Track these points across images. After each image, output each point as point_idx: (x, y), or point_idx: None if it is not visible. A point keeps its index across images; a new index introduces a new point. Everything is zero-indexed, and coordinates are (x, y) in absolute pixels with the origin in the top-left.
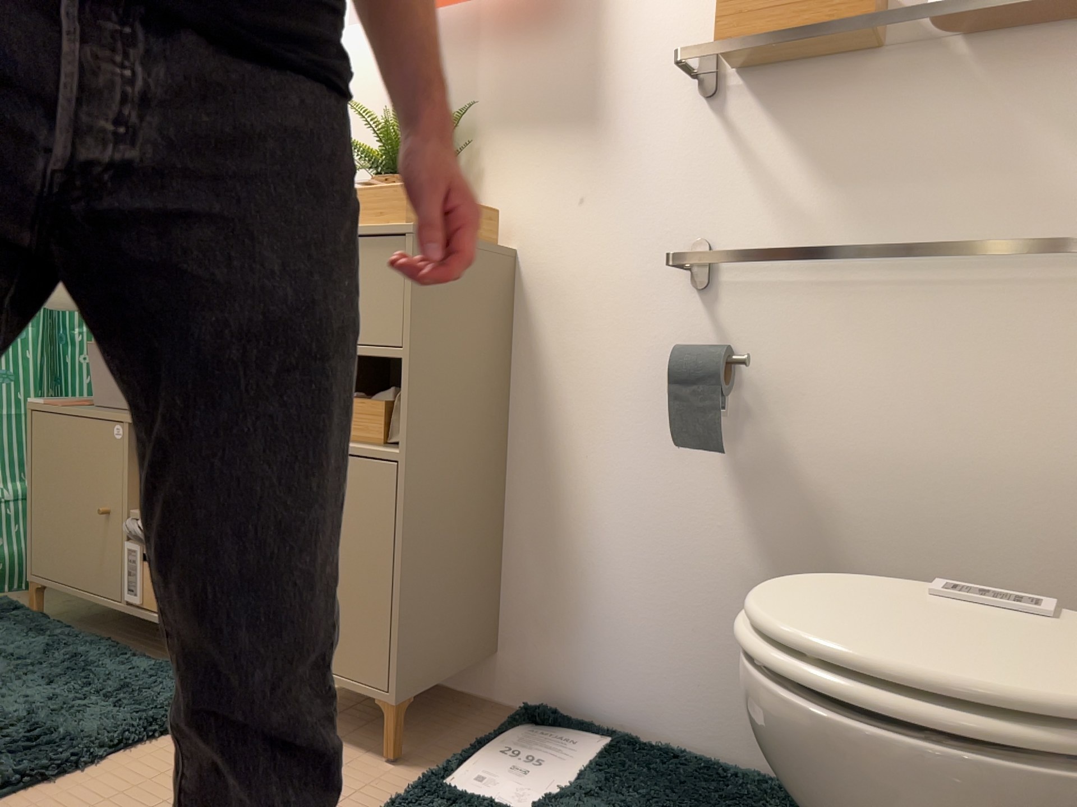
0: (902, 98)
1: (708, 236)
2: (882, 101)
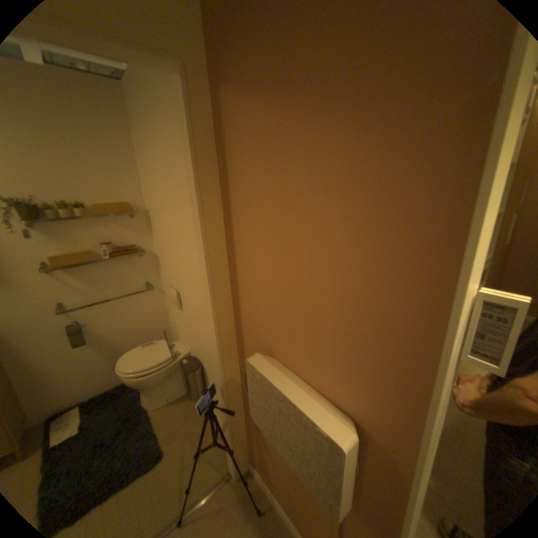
0: (100, 268)
1: (61, 302)
2: (96, 269)
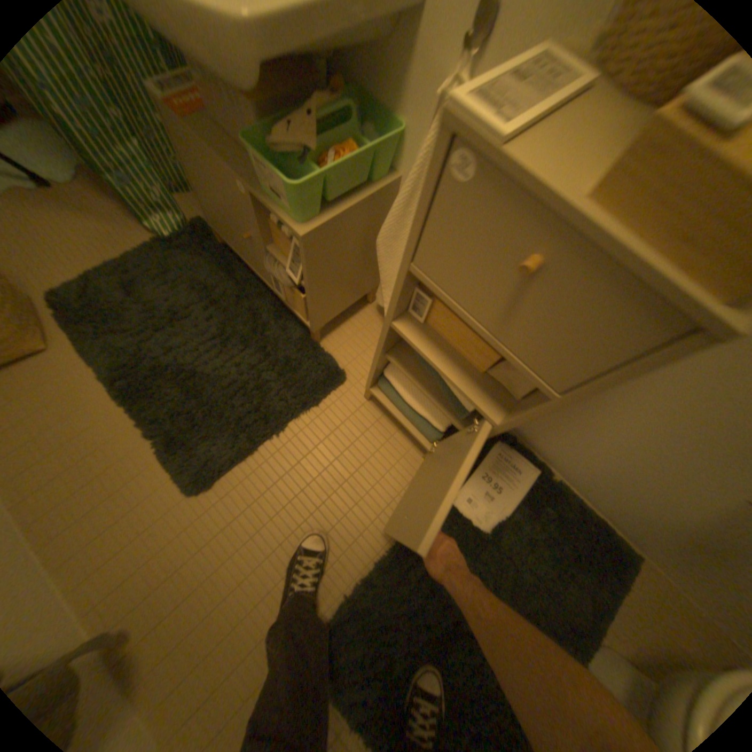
0: None
1: None
2: None
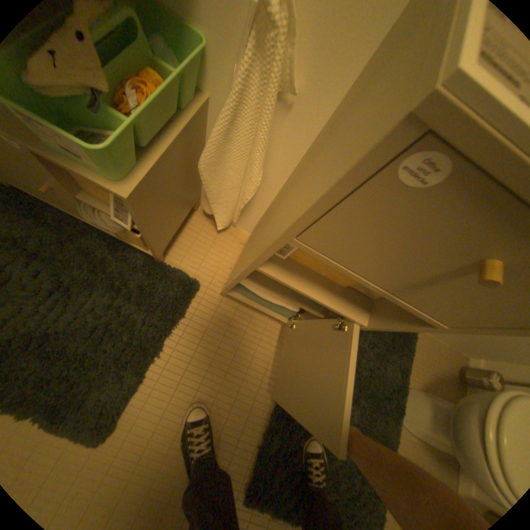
0: None
1: None
2: None
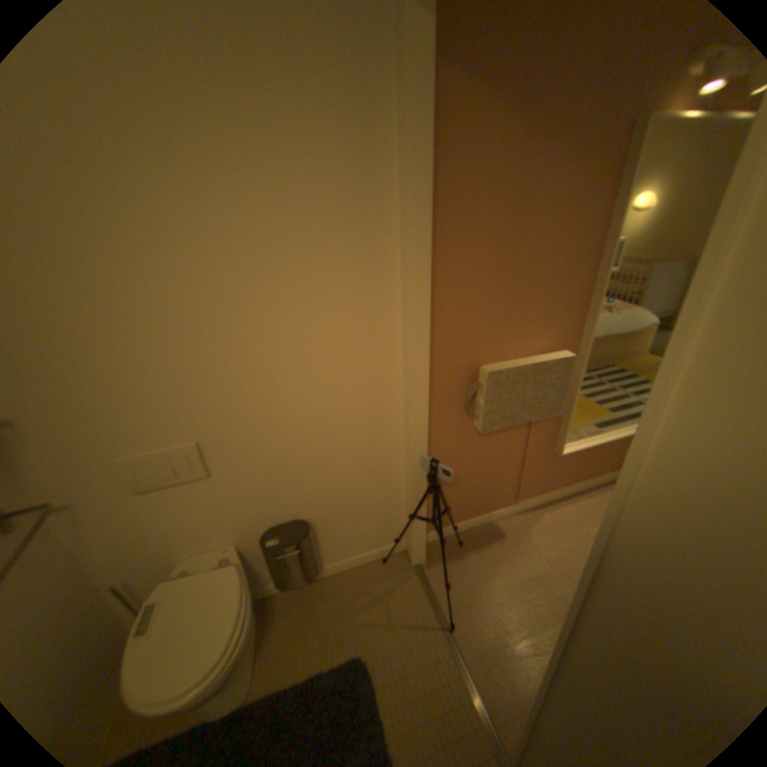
0: None
1: None
2: None
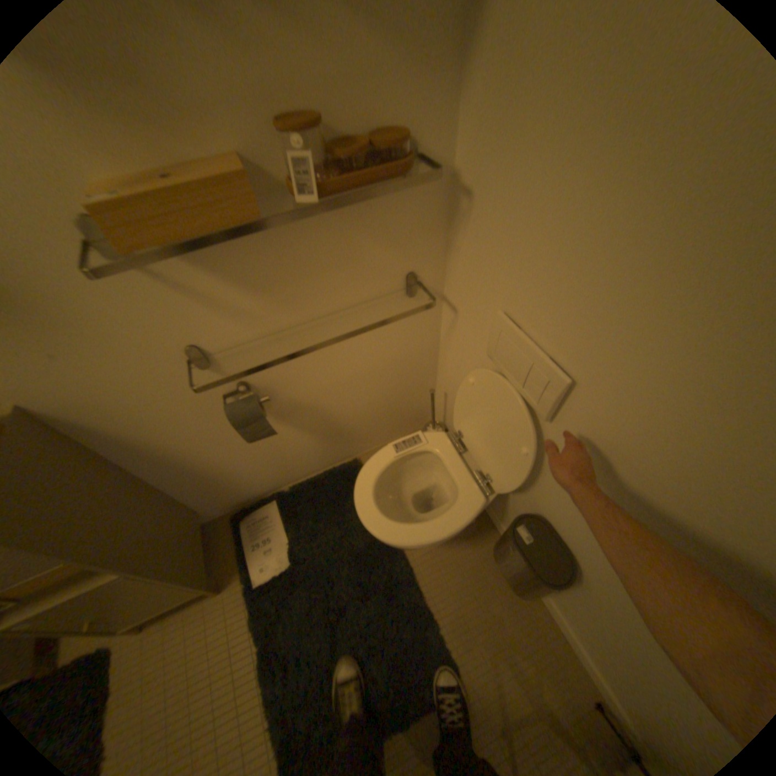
0: (281, 231)
1: (191, 341)
2: (268, 235)
